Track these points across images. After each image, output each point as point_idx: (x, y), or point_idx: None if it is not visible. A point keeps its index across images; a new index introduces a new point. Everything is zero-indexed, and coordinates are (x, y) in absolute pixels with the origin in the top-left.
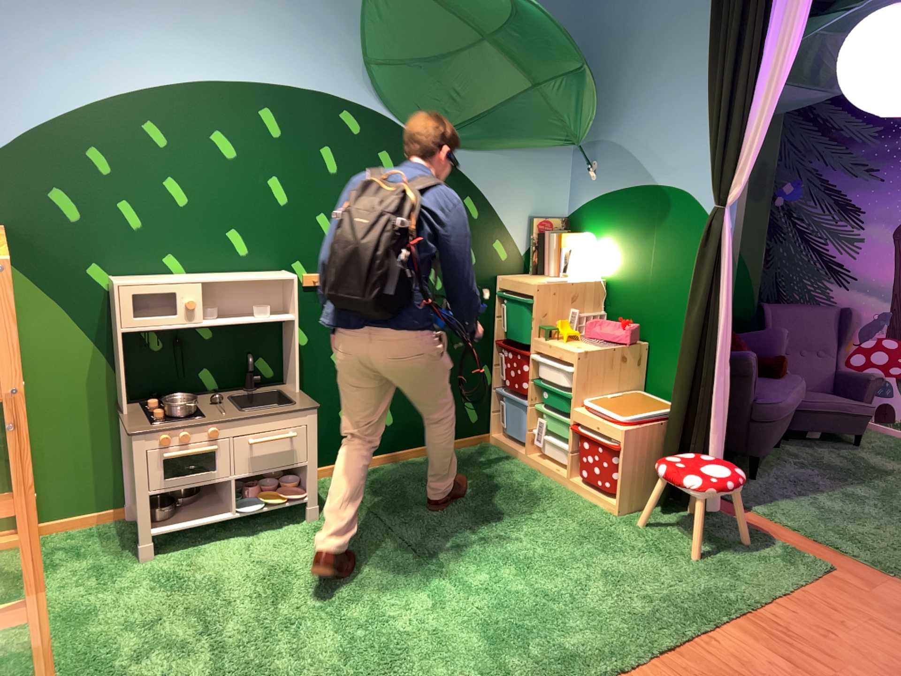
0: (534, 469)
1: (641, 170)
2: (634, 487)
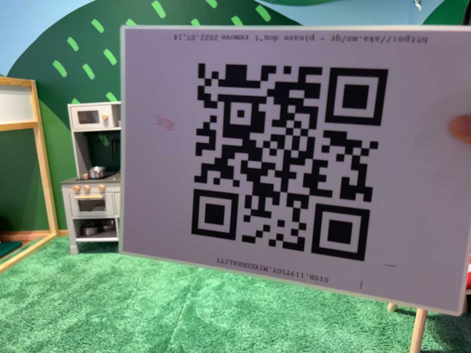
0: None
1: None
2: None
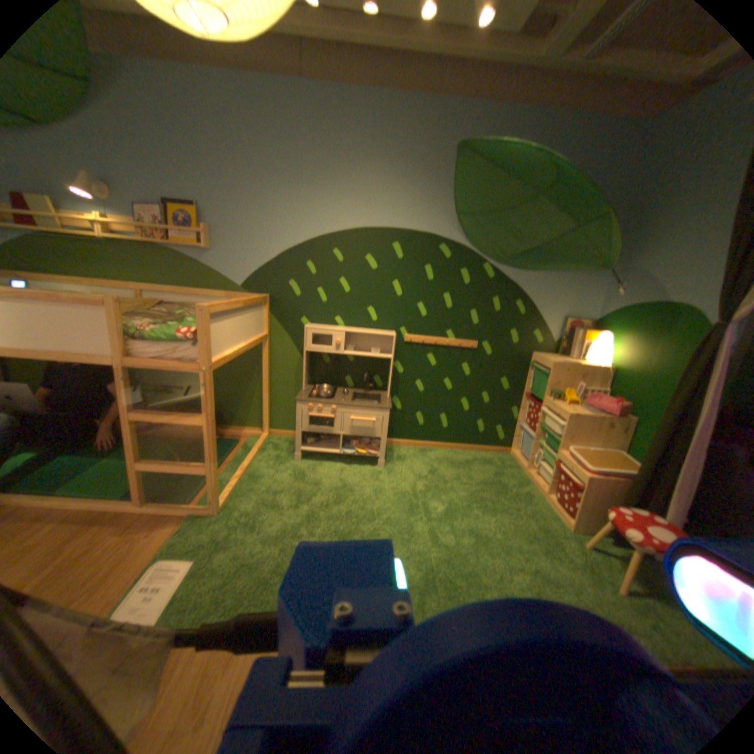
0: (528, 479)
1: (662, 285)
2: (593, 520)
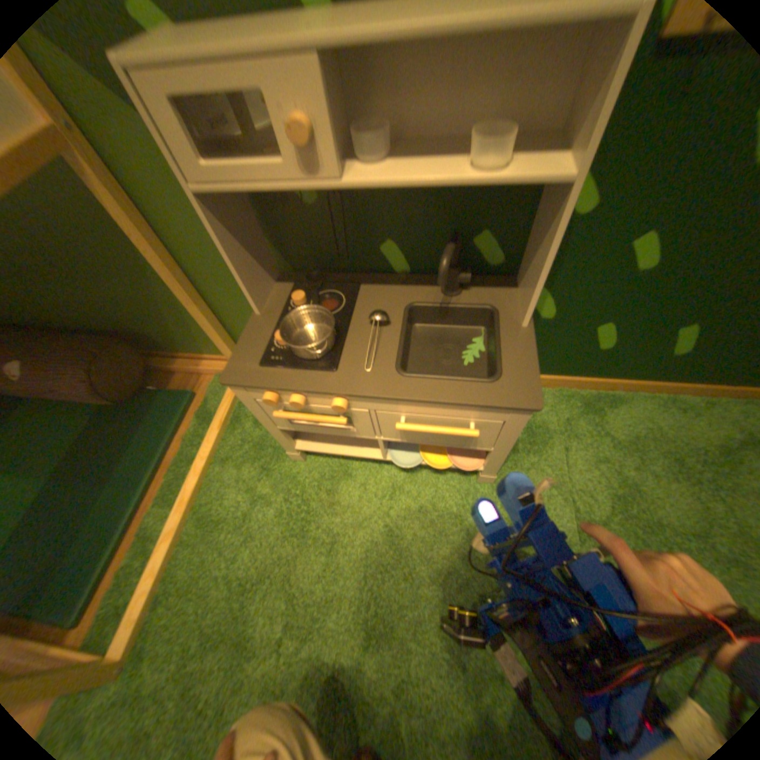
0: None
1: None
2: None
